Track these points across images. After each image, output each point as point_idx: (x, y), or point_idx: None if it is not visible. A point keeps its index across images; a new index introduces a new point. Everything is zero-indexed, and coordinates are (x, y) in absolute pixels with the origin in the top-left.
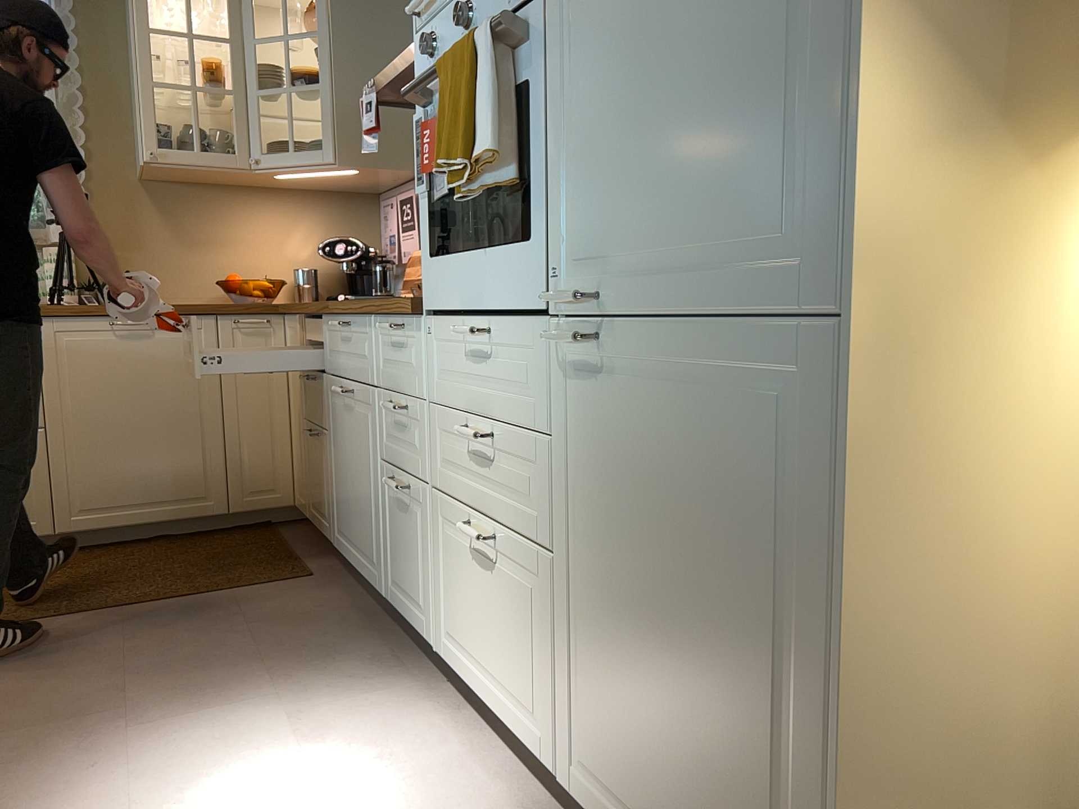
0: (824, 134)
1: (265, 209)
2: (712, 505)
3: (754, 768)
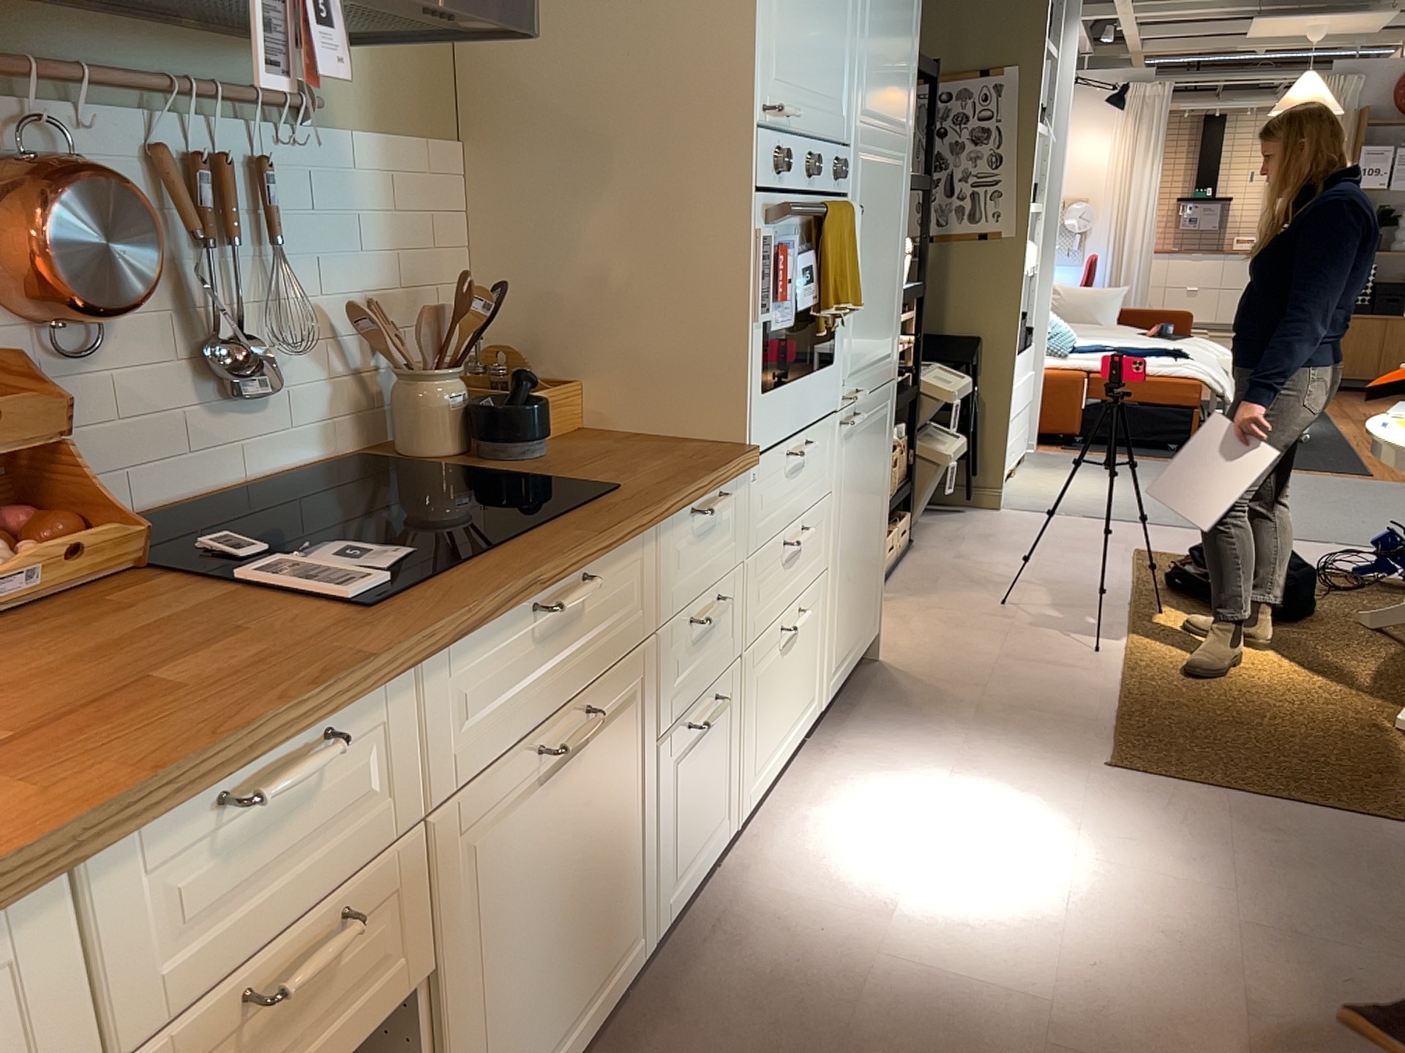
0: (896, 316)
1: None
2: (874, 466)
3: (874, 558)
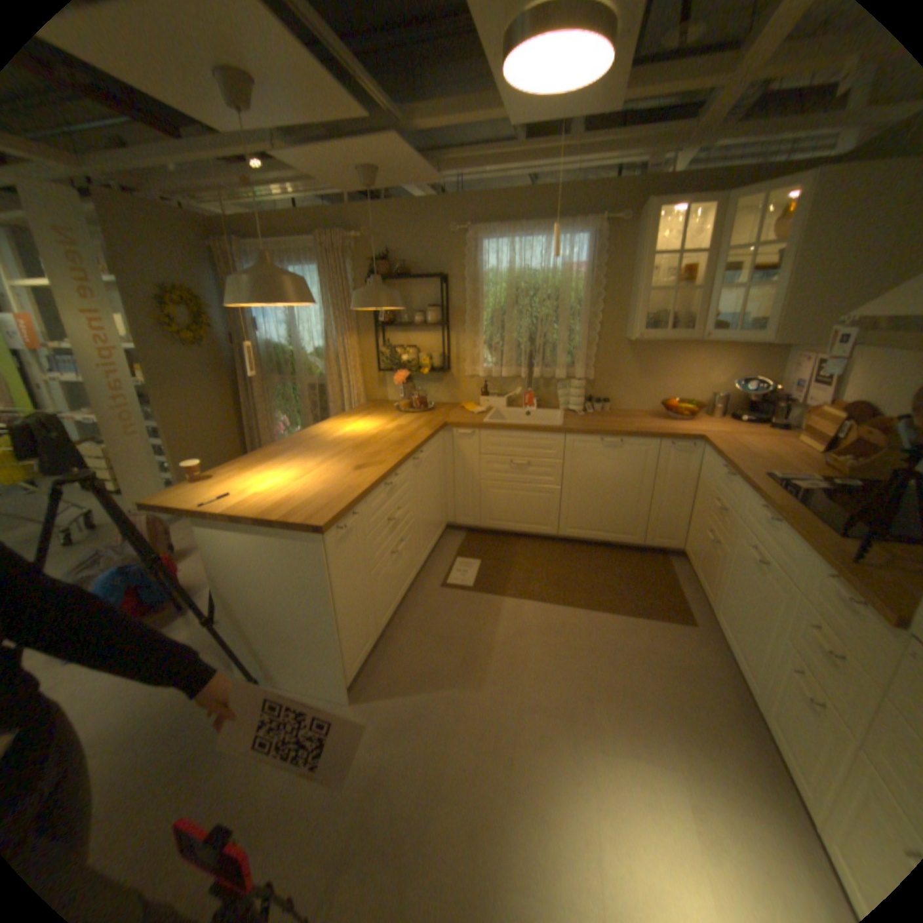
0: None
1: (700, 353)
2: None
3: None
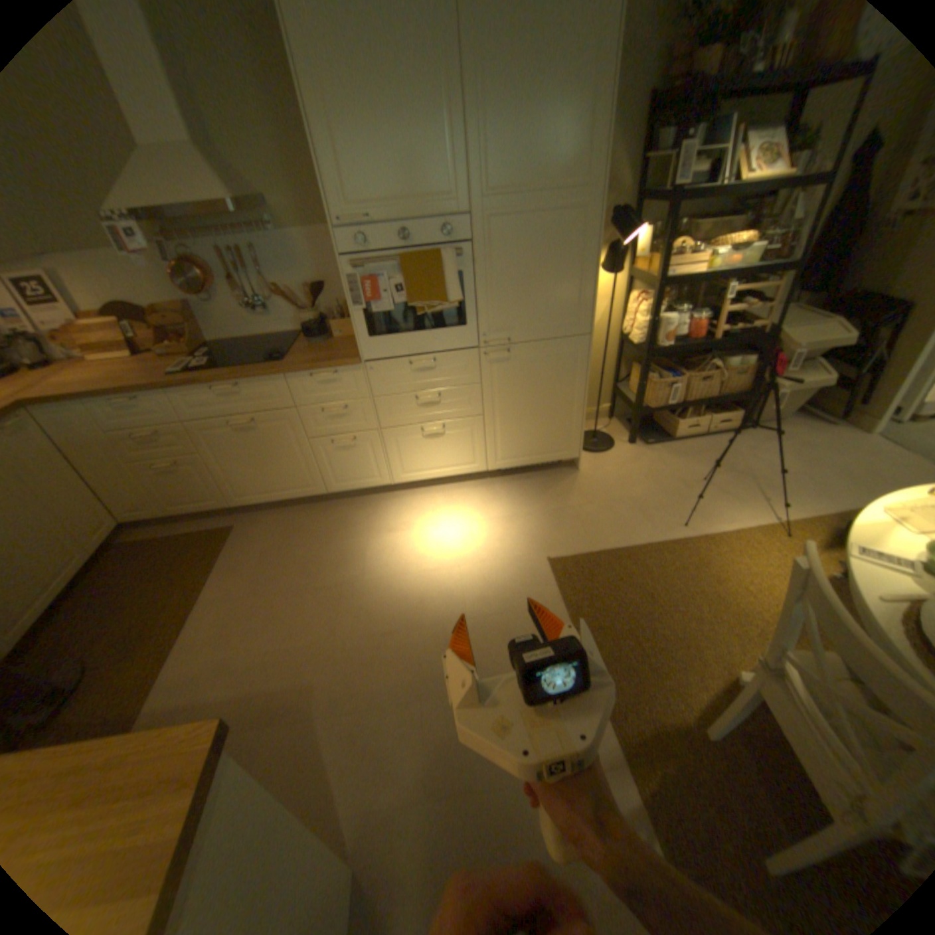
0: (580, 300)
1: None
2: (547, 379)
3: (558, 423)
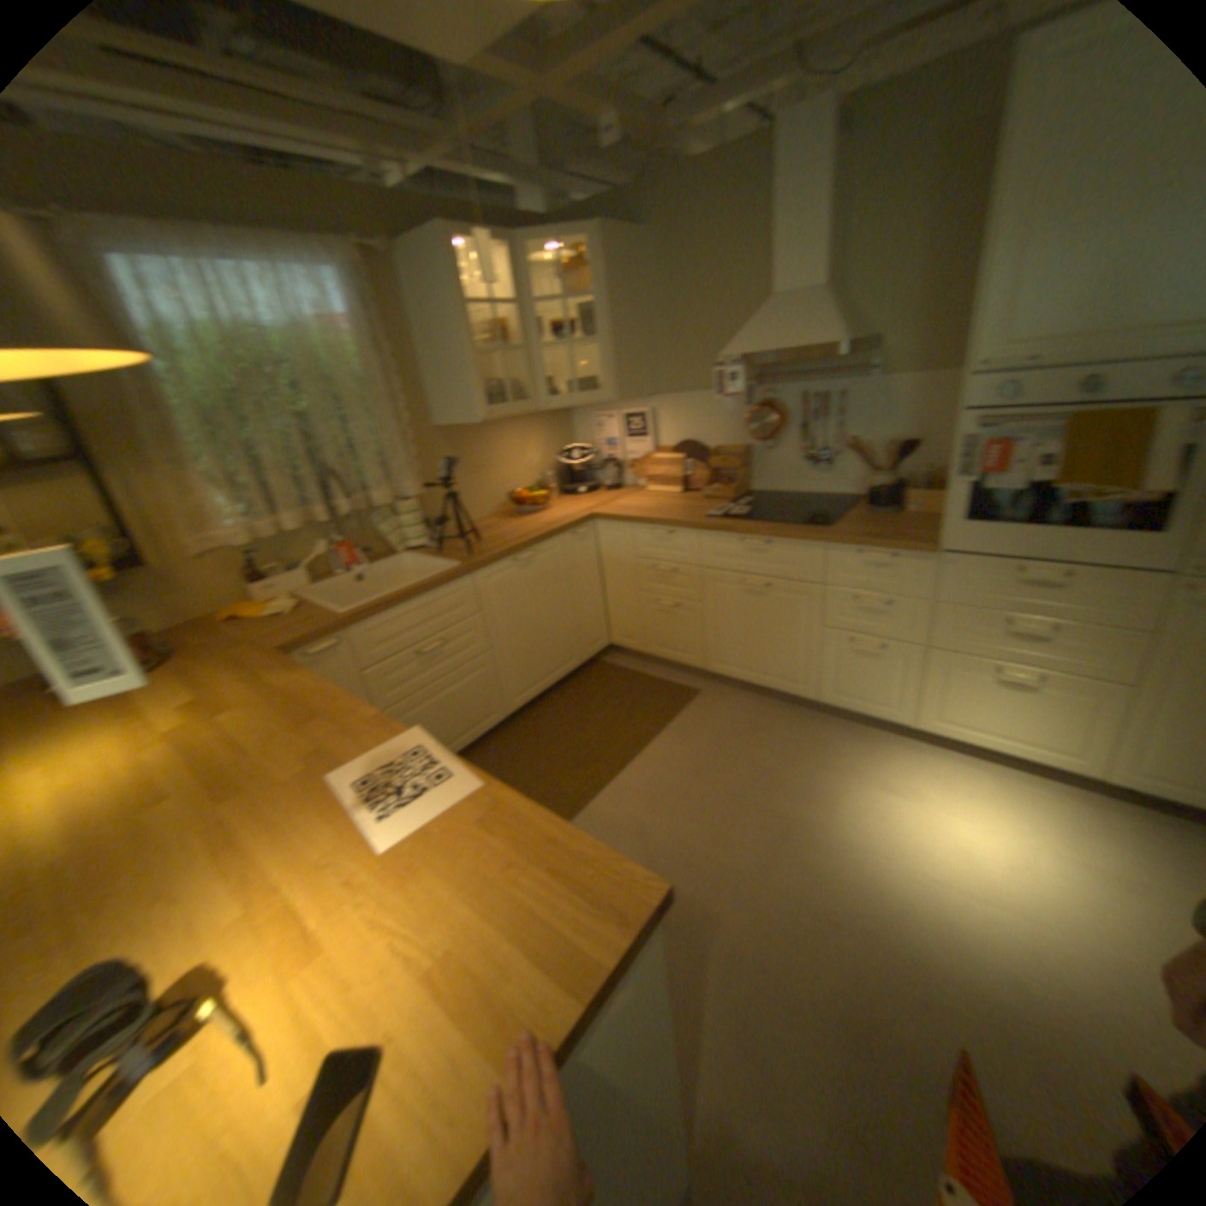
0: None
1: (507, 434)
2: None
3: None
